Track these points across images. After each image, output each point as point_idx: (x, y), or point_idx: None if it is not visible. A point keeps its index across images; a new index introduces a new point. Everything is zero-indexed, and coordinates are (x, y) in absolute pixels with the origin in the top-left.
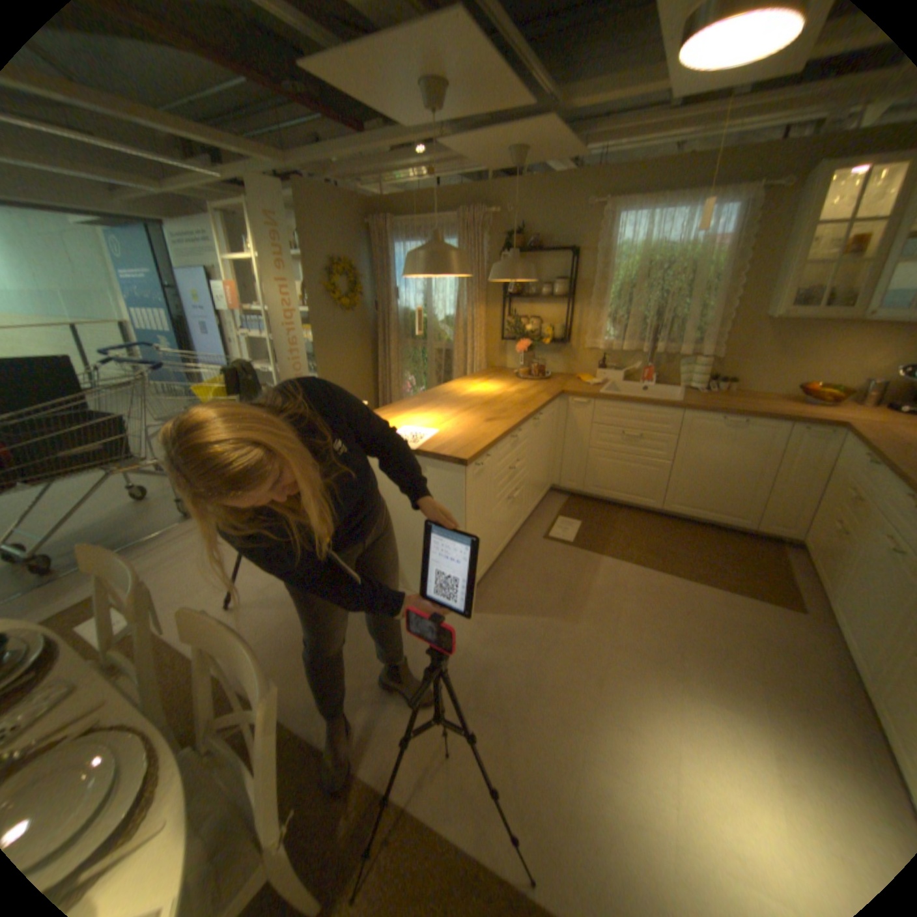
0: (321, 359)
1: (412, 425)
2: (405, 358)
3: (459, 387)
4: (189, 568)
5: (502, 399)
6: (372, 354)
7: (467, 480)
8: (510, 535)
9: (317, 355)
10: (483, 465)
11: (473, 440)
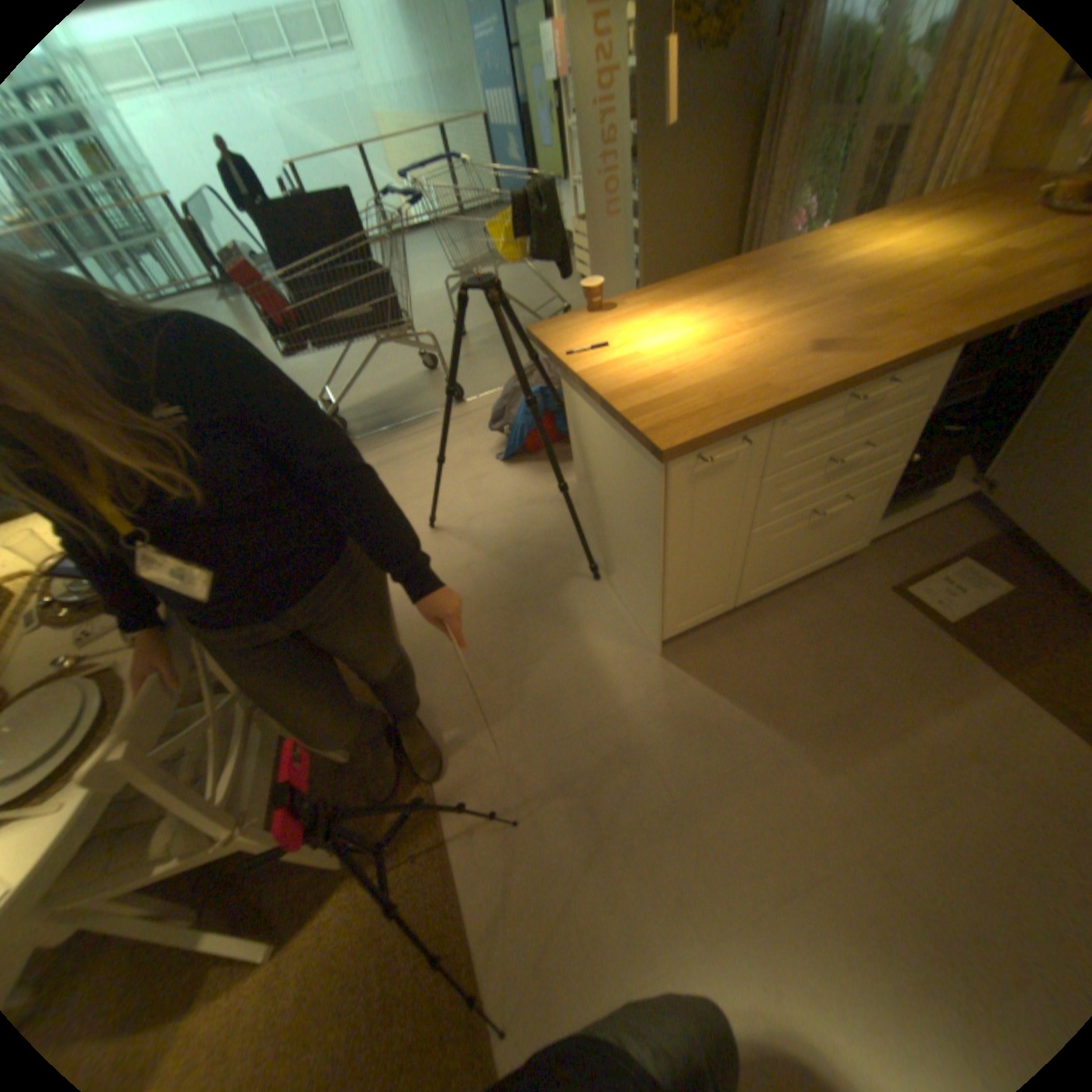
0: (645, 169)
1: (658, 336)
2: (805, 154)
3: (852, 235)
4: (429, 466)
5: (923, 280)
6: (751, 148)
7: (671, 483)
8: (815, 567)
9: (639, 159)
10: (734, 455)
11: (731, 397)
